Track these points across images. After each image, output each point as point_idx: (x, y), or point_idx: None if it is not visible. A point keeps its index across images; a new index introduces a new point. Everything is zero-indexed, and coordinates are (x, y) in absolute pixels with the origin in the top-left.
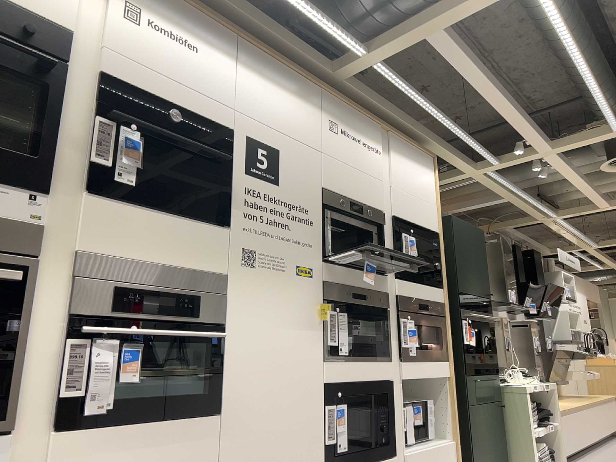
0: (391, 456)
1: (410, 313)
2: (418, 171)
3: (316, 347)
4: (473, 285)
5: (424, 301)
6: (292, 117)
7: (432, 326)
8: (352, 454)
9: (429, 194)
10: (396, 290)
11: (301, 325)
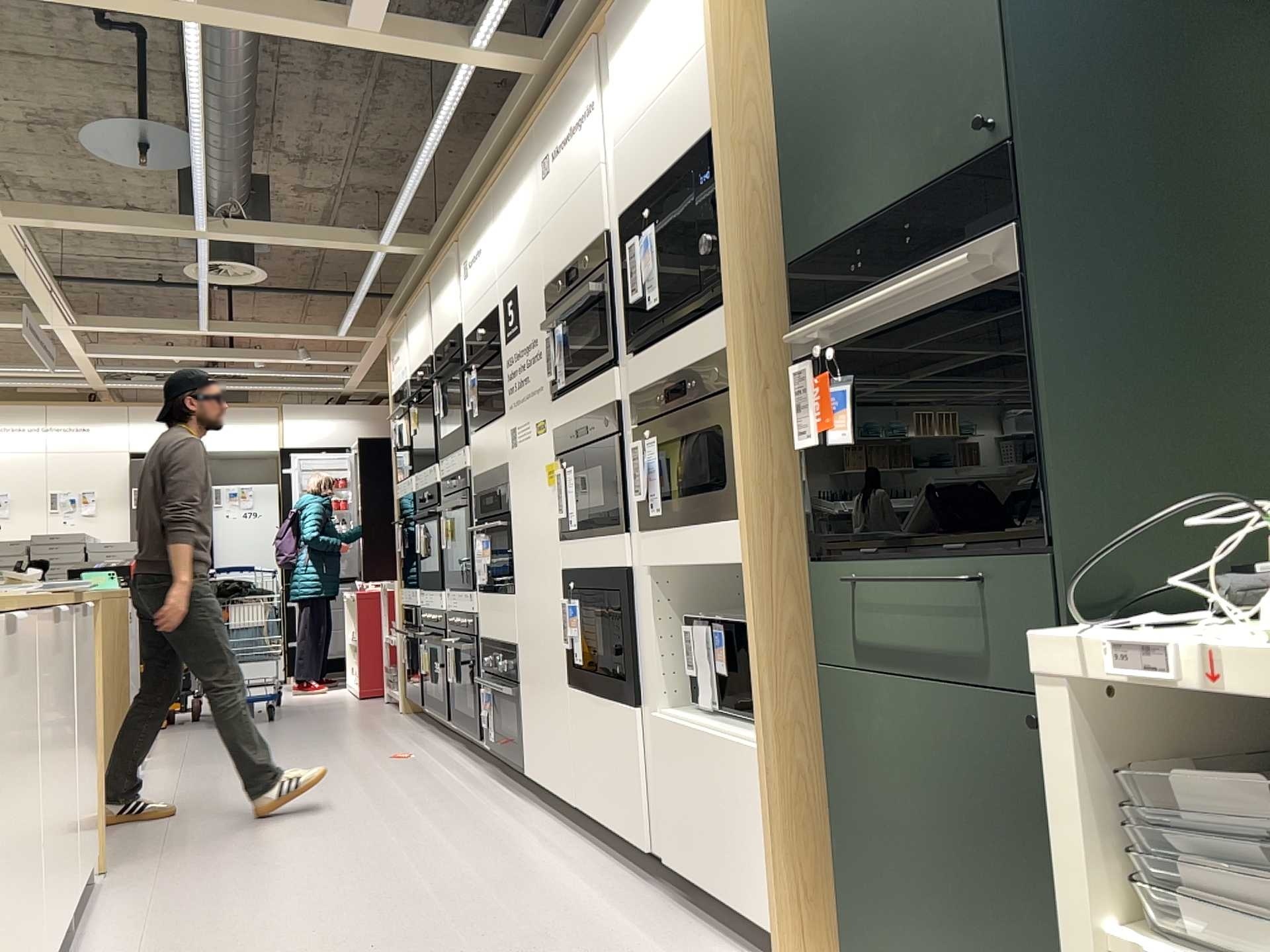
0: (632, 705)
1: (662, 420)
2: (662, 6)
3: (554, 523)
4: (878, 171)
5: (684, 373)
6: (520, 221)
7: (704, 430)
8: (589, 675)
9: (690, 36)
10: (636, 383)
11: (543, 497)
